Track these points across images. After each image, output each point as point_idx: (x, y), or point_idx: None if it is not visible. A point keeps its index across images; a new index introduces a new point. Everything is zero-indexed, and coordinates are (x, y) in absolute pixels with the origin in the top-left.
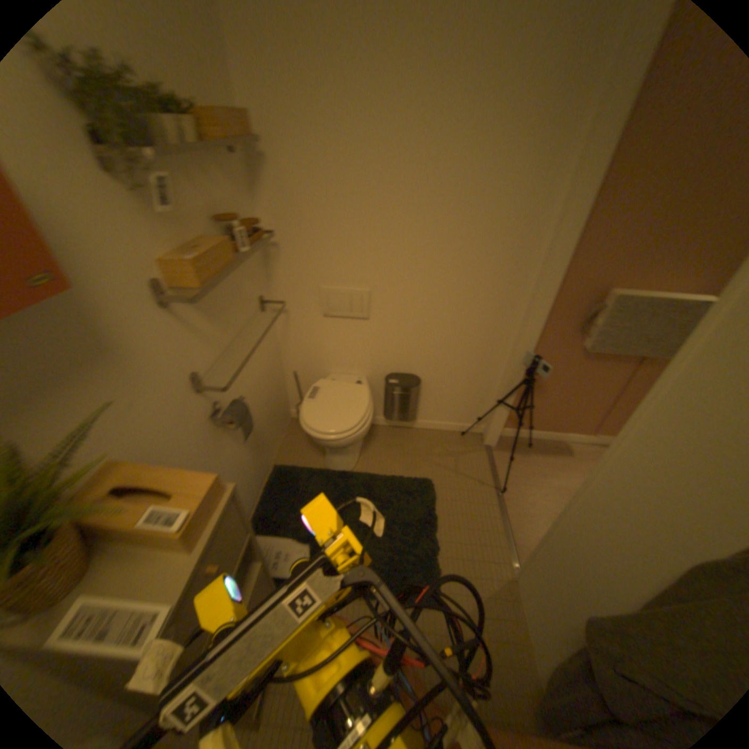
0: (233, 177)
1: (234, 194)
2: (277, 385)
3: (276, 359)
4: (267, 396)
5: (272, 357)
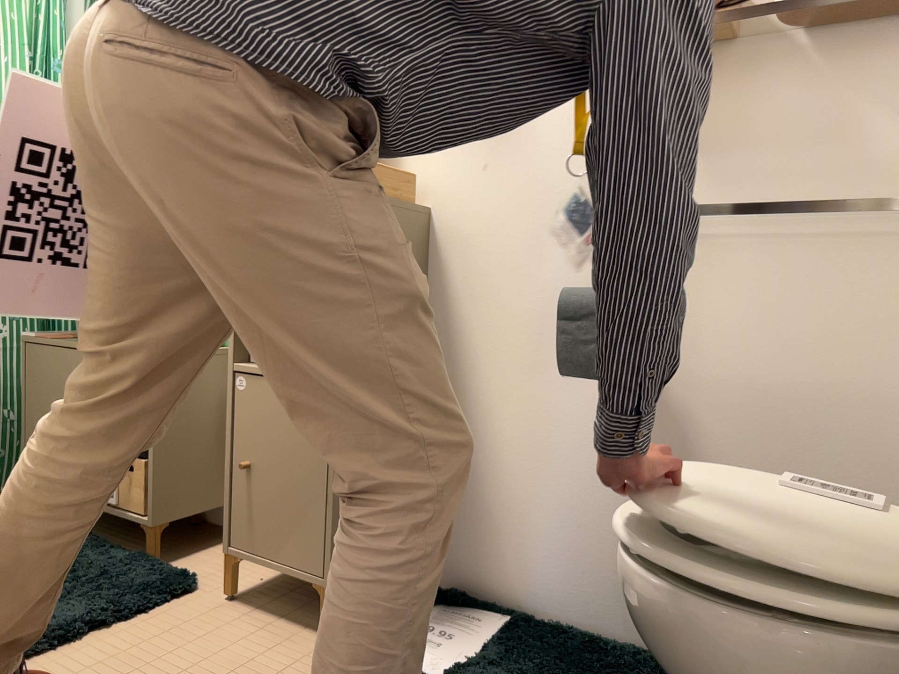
0: None
1: None
2: None
3: None
4: (807, 465)
5: None
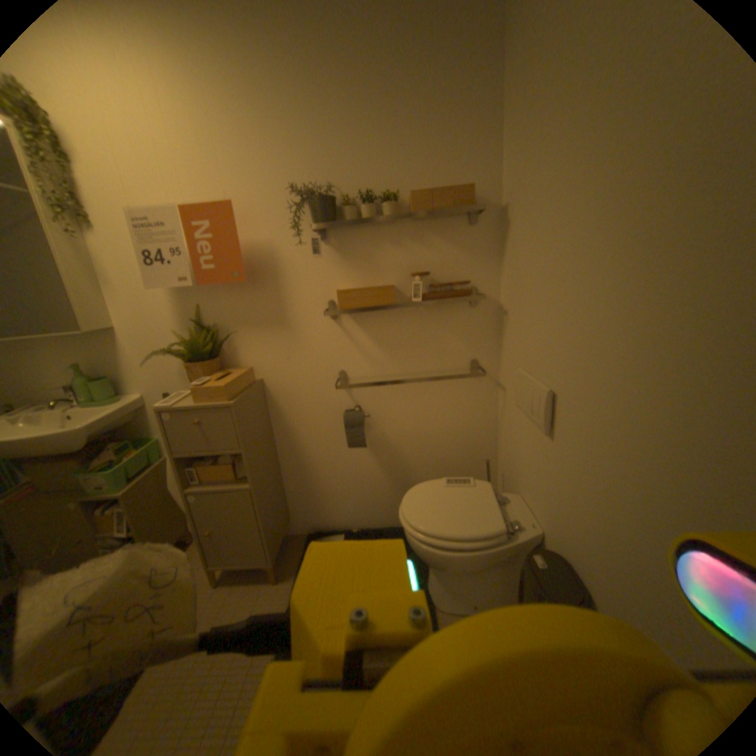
0: (464, 242)
1: (457, 256)
2: (473, 461)
3: (483, 434)
4: (443, 454)
5: (472, 425)
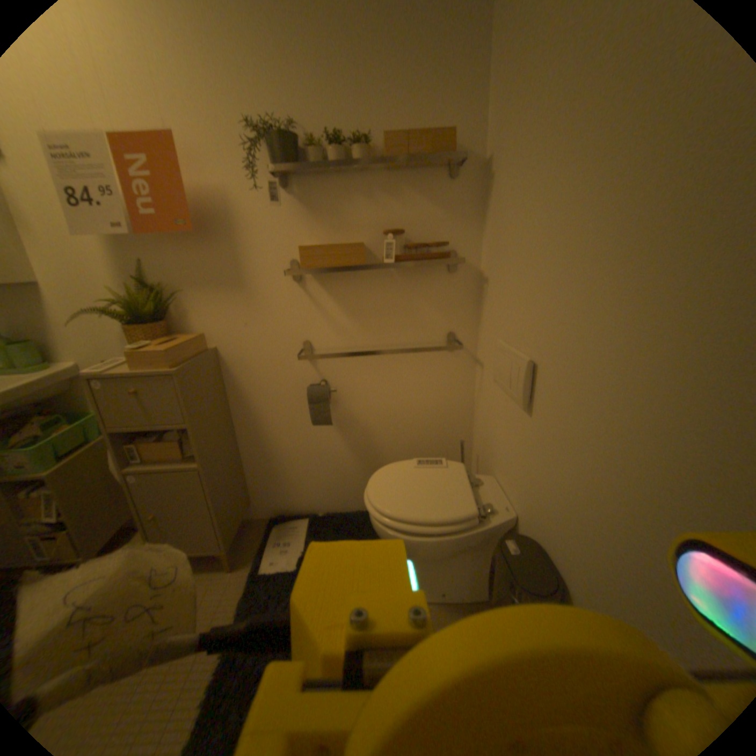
0: (443, 198)
1: (435, 215)
2: (446, 442)
3: (458, 413)
4: (415, 435)
5: (447, 404)
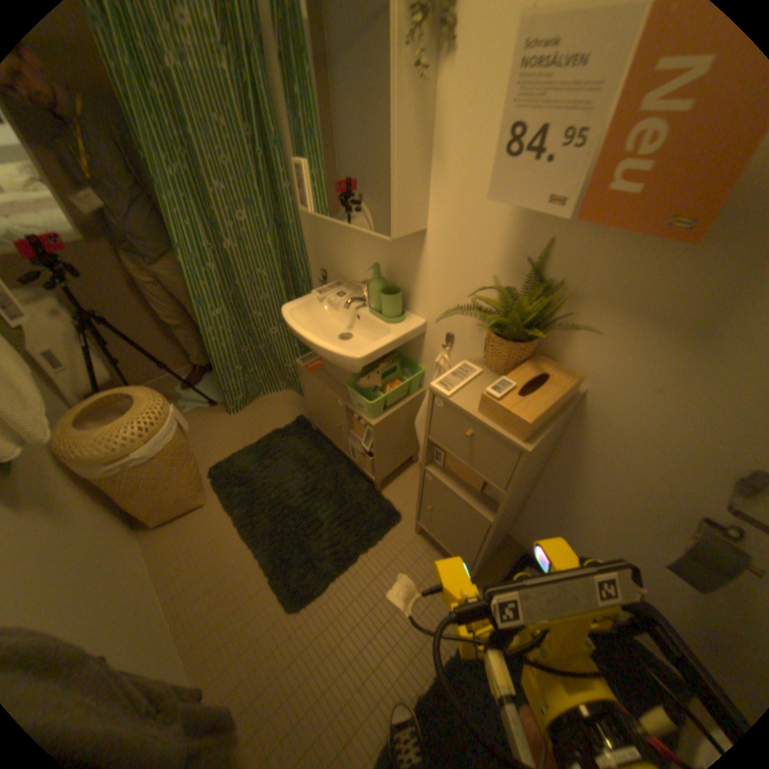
0: None
1: None
2: None
3: None
4: None
5: None
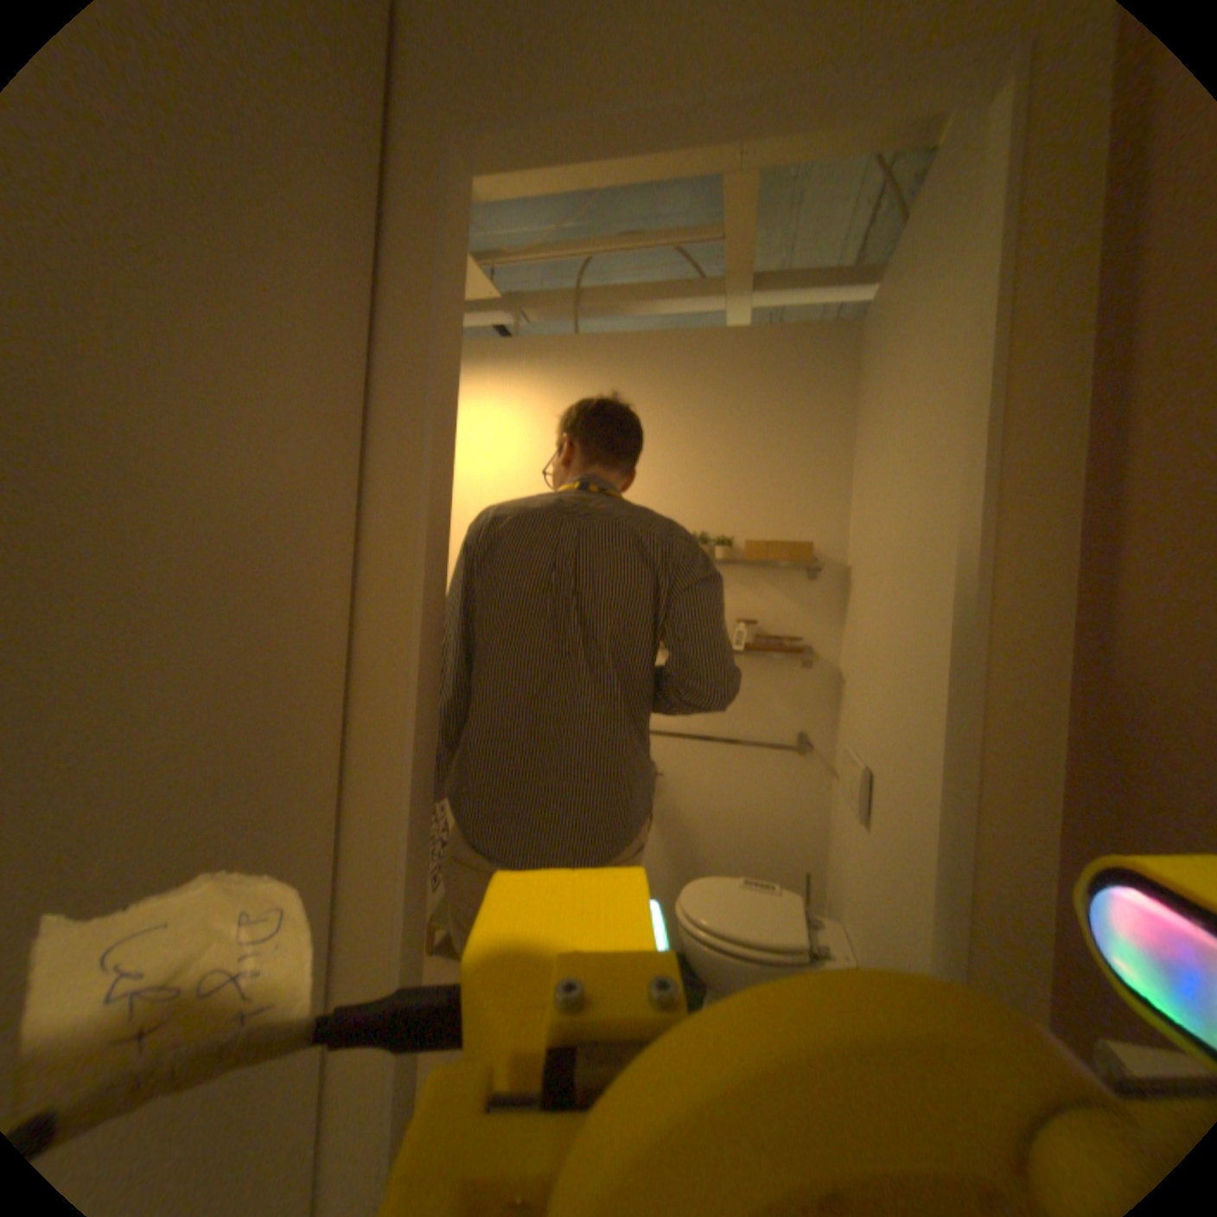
0: (800, 596)
1: (791, 609)
2: (789, 874)
3: (807, 837)
4: (749, 854)
5: (792, 822)
